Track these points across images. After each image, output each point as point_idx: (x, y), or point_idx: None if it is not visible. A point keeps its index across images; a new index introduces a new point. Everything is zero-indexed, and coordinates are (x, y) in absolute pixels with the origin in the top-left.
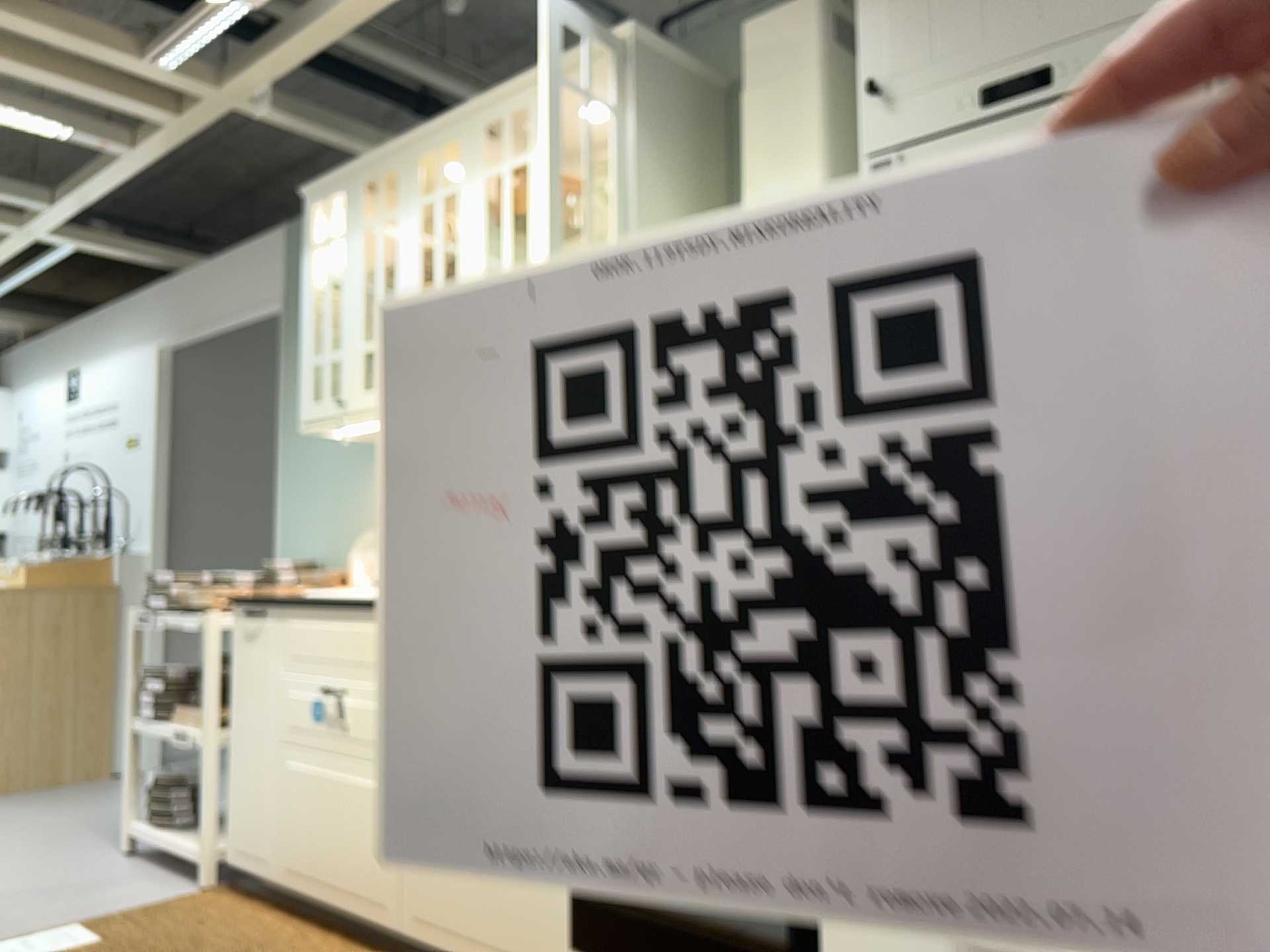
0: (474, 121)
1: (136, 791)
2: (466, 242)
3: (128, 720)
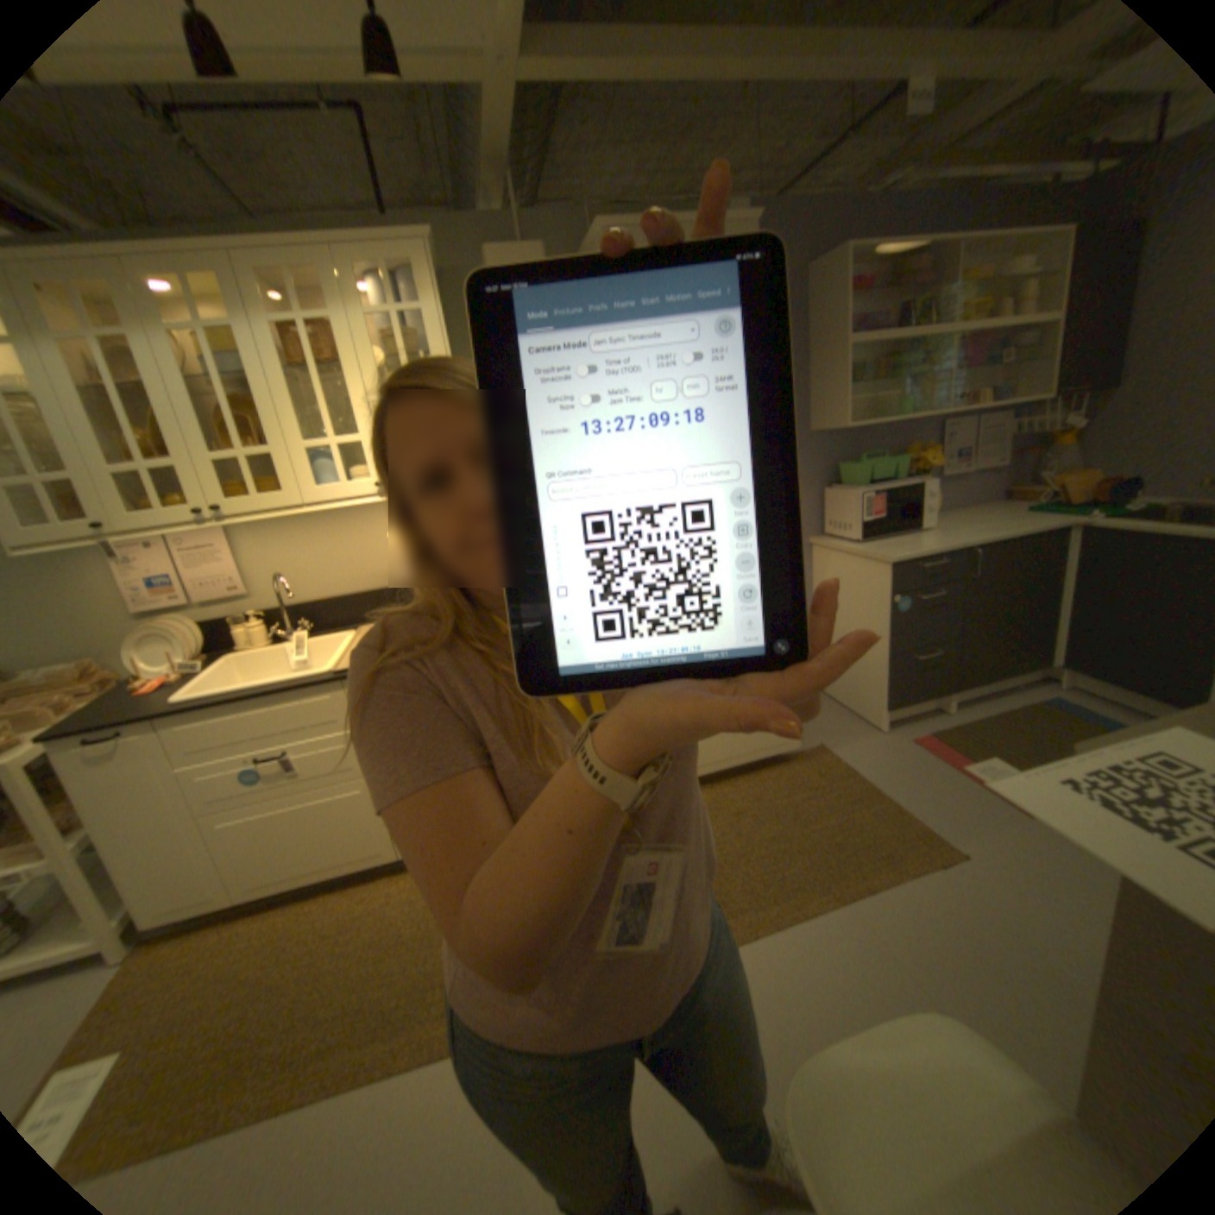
0: (236, 258)
1: None
2: (260, 378)
3: None
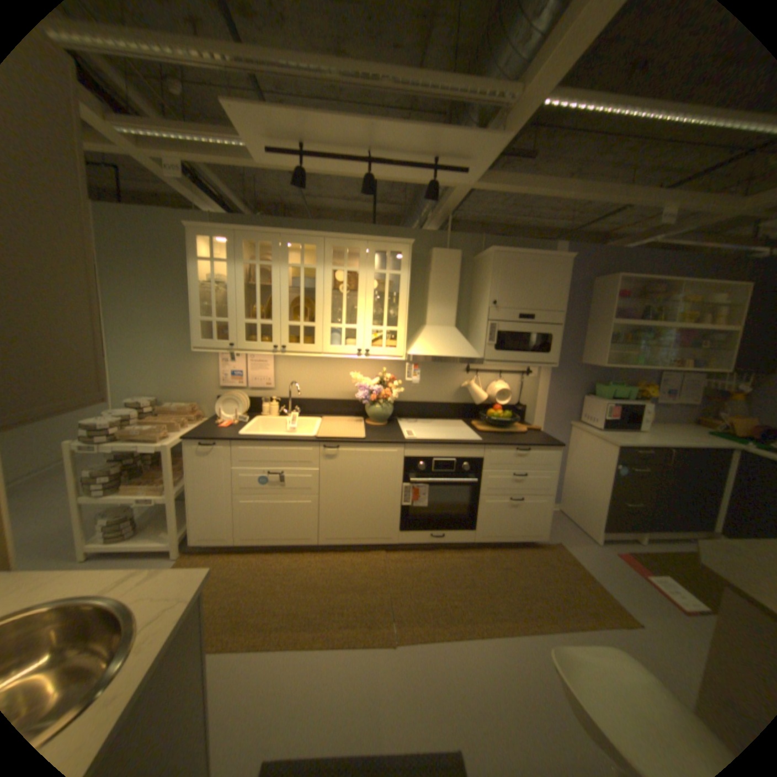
0: (327, 241)
1: (85, 531)
2: (321, 293)
3: (75, 500)
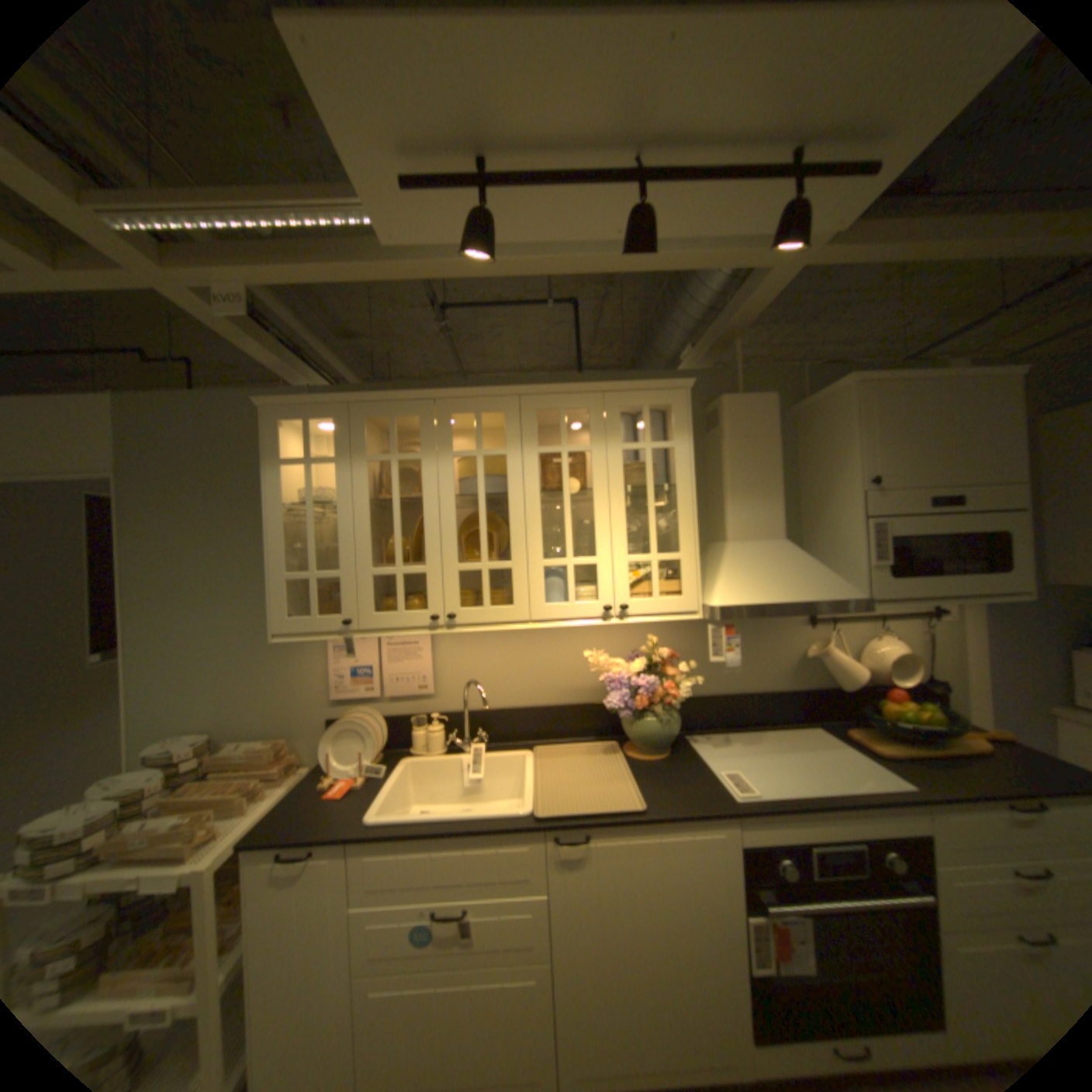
0: (525, 401)
1: None
2: (519, 500)
3: None
